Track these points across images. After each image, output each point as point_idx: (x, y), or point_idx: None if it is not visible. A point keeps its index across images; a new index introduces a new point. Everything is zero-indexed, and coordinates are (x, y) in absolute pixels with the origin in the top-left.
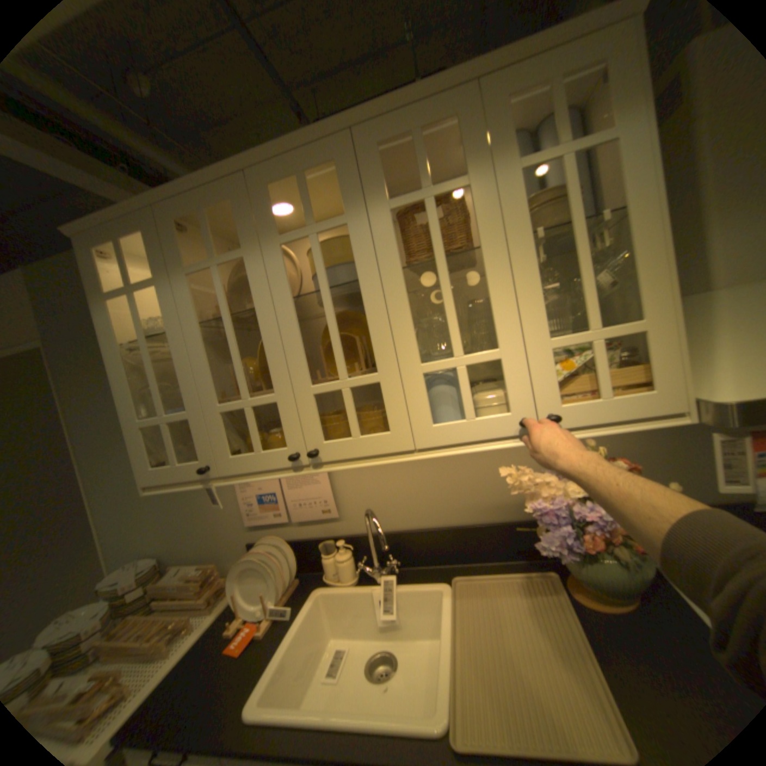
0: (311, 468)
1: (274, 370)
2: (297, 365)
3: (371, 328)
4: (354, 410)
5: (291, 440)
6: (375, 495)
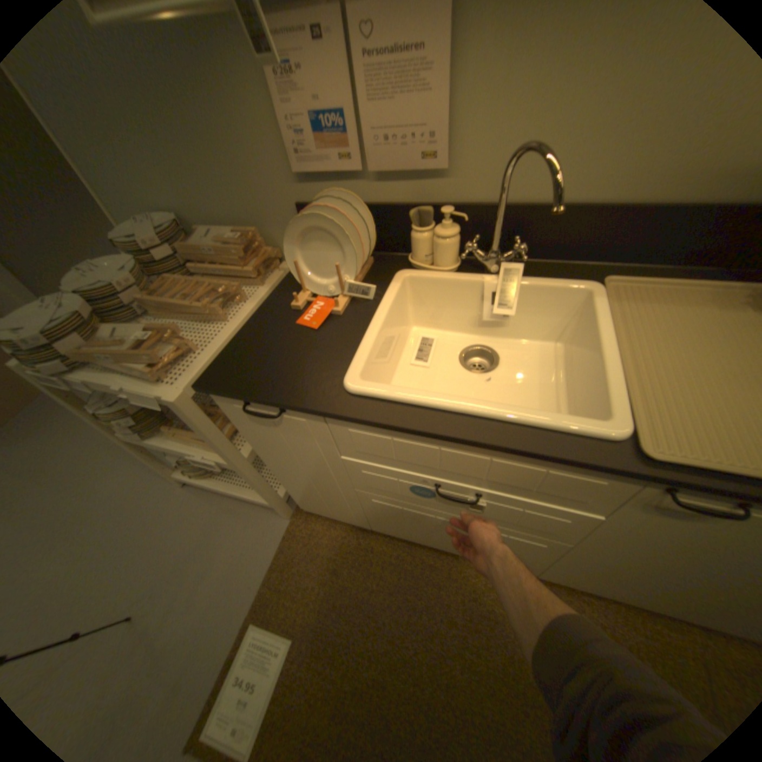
0: None
1: None
2: None
3: None
4: None
5: None
6: (524, 131)
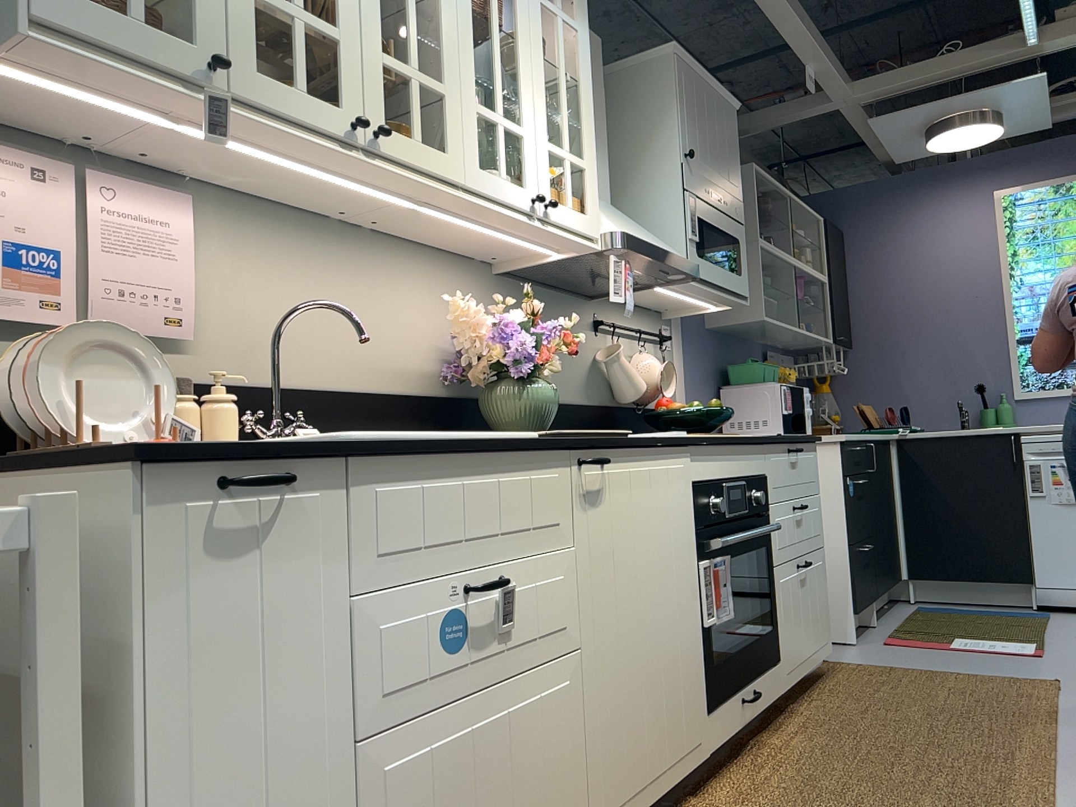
0: (360, 154)
1: (344, 0)
2: (371, 16)
3: (445, 37)
4: (419, 110)
5: (348, 101)
6: (256, 318)
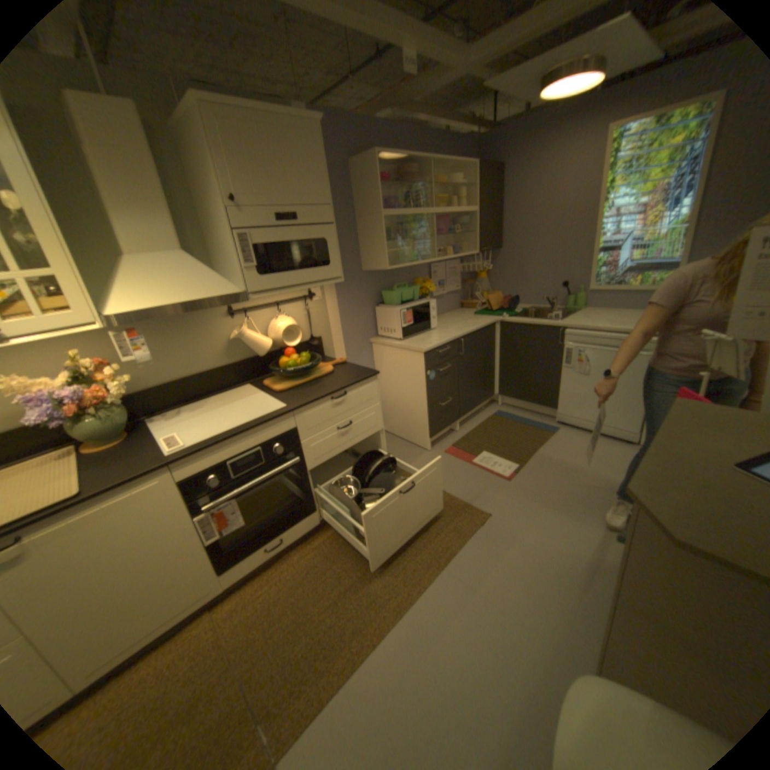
0: None
1: None
2: None
3: None
4: None
5: None
6: None
